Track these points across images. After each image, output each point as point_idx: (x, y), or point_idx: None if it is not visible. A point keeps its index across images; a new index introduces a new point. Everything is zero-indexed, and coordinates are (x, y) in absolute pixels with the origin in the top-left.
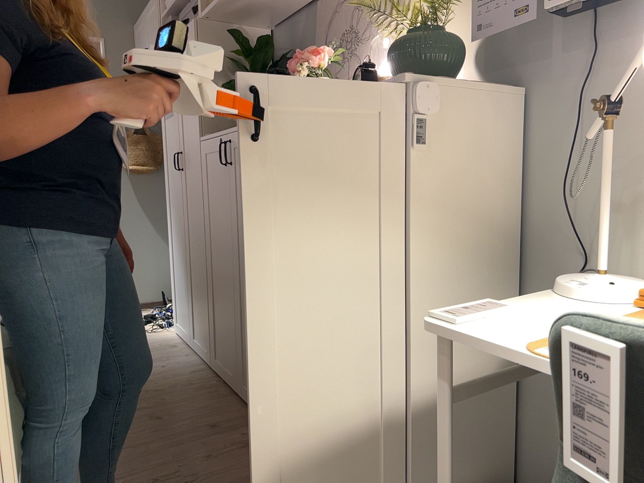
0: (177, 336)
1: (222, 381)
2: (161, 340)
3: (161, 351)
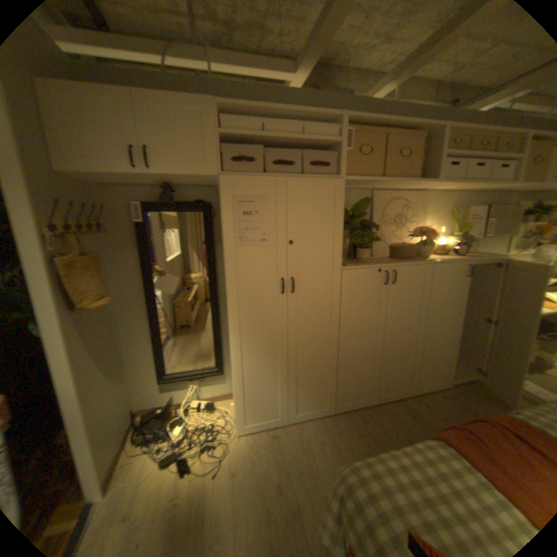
0: (249, 435)
1: (353, 411)
2: (253, 448)
3: (283, 447)
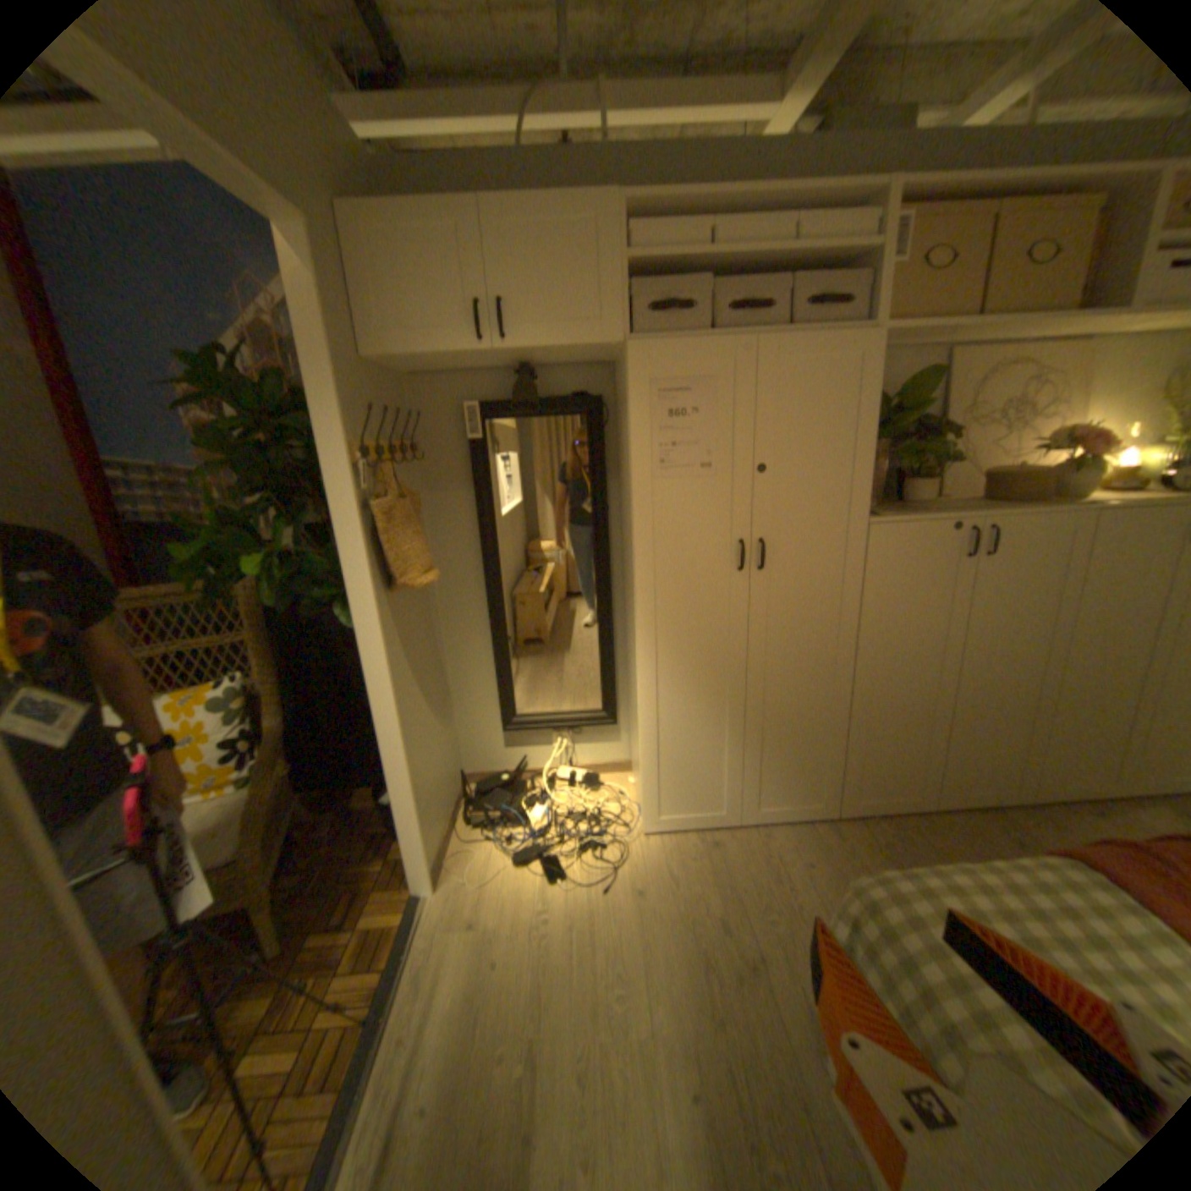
0: (667, 836)
1: (880, 819)
2: (674, 857)
3: (732, 862)
